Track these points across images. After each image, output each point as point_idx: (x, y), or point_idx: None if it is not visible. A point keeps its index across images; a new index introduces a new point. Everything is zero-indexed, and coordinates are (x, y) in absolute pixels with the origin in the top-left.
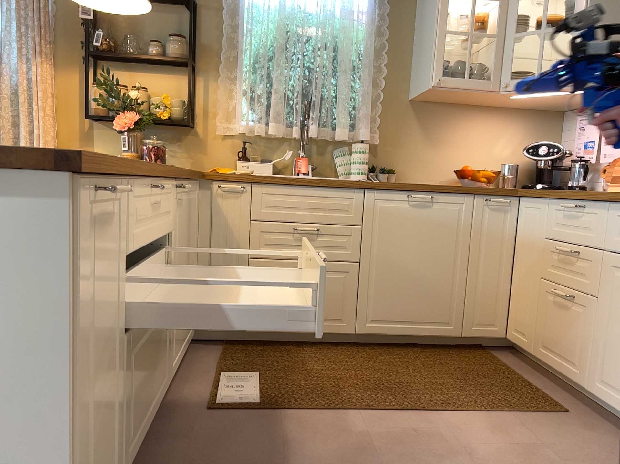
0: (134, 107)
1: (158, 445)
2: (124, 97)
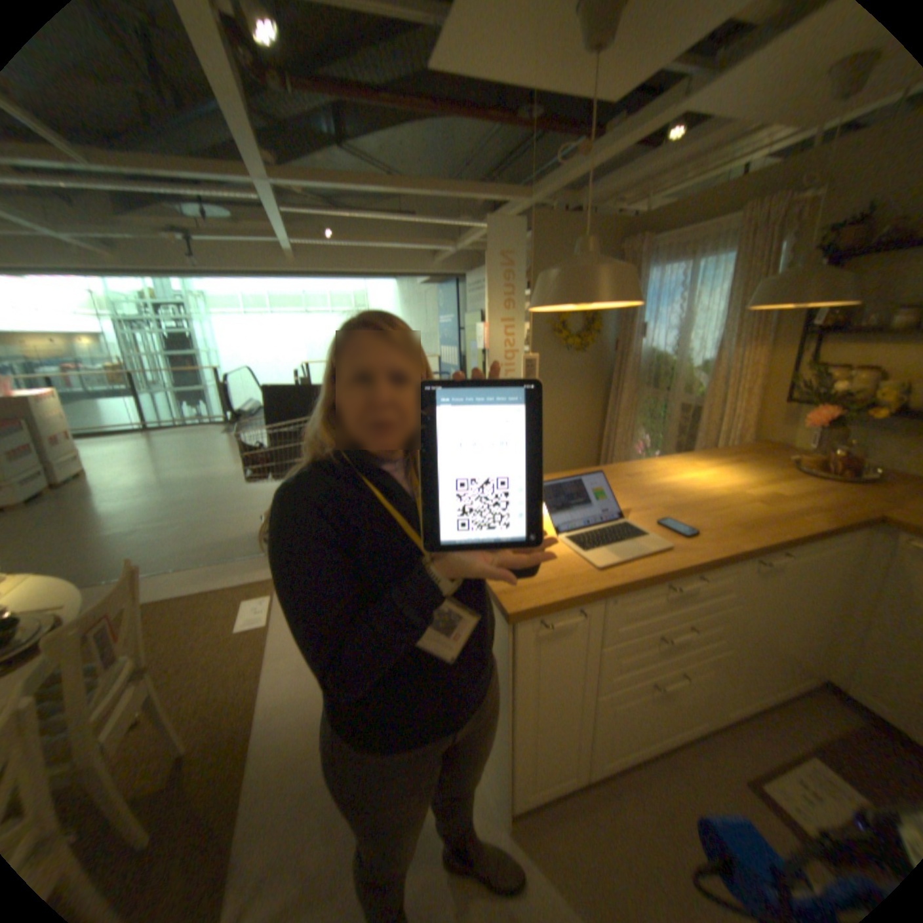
0: (841, 398)
1: (673, 776)
2: (829, 386)
